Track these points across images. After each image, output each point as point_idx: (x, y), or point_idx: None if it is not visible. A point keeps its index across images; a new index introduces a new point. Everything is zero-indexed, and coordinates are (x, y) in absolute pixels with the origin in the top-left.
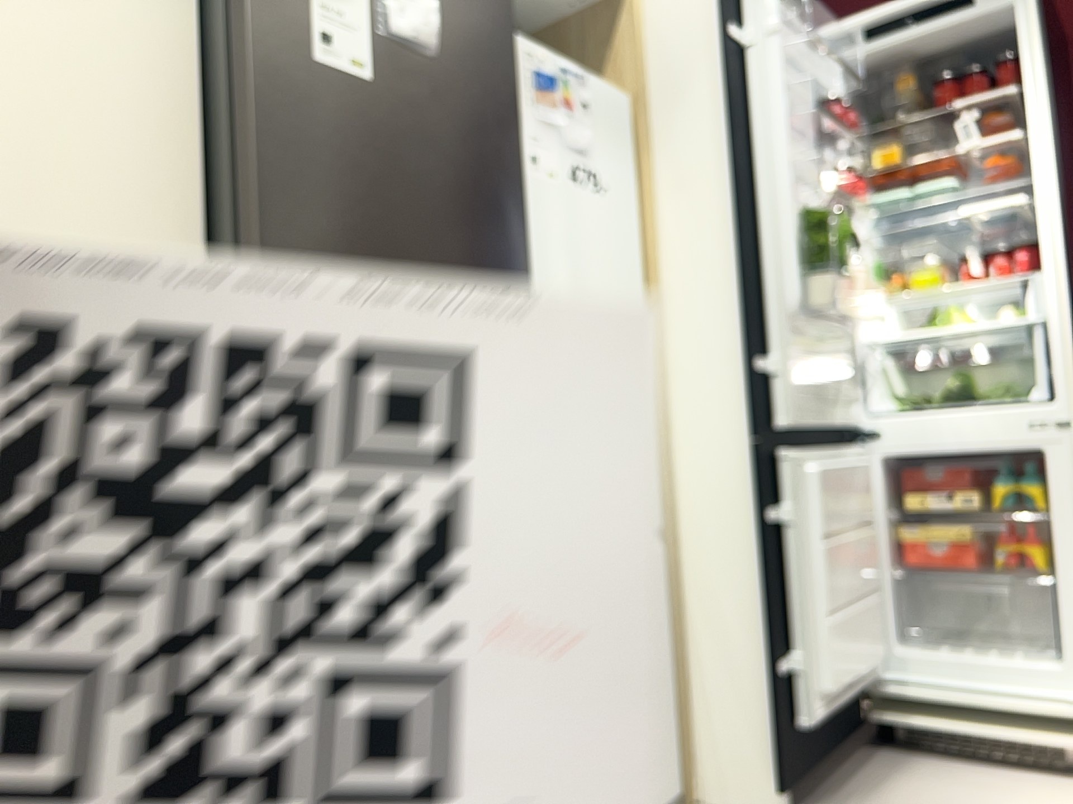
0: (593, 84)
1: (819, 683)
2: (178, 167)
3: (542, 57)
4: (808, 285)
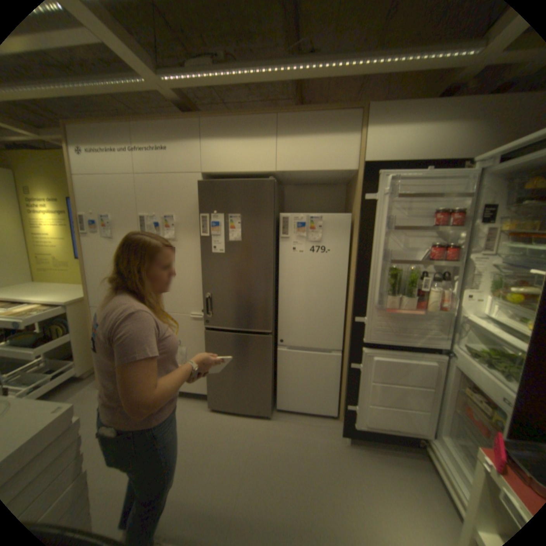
0: (326, 218)
1: (365, 421)
2: (202, 270)
3: (301, 218)
4: (386, 298)
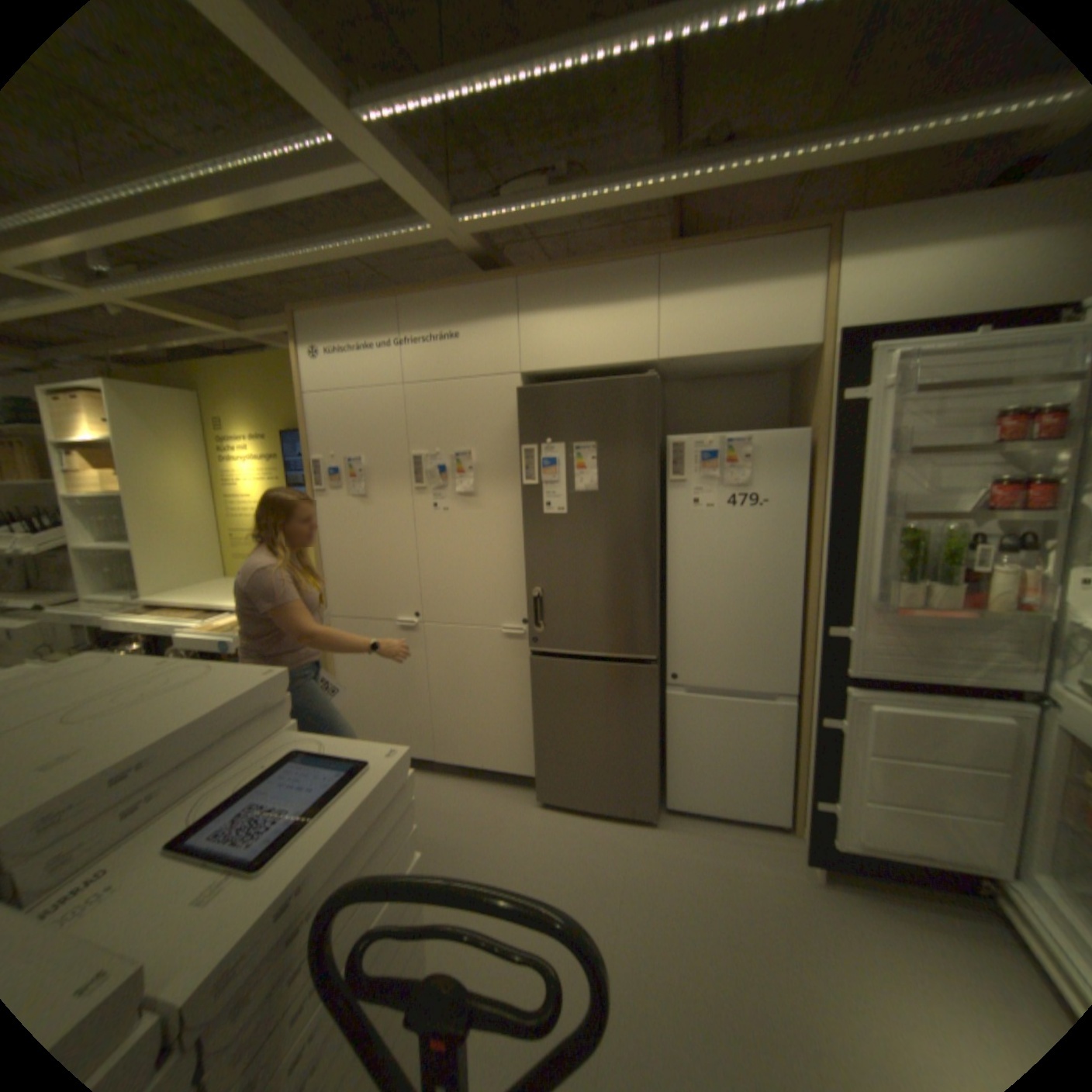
0: (760, 439)
1: (857, 835)
2: (522, 547)
3: (710, 441)
4: (896, 588)
